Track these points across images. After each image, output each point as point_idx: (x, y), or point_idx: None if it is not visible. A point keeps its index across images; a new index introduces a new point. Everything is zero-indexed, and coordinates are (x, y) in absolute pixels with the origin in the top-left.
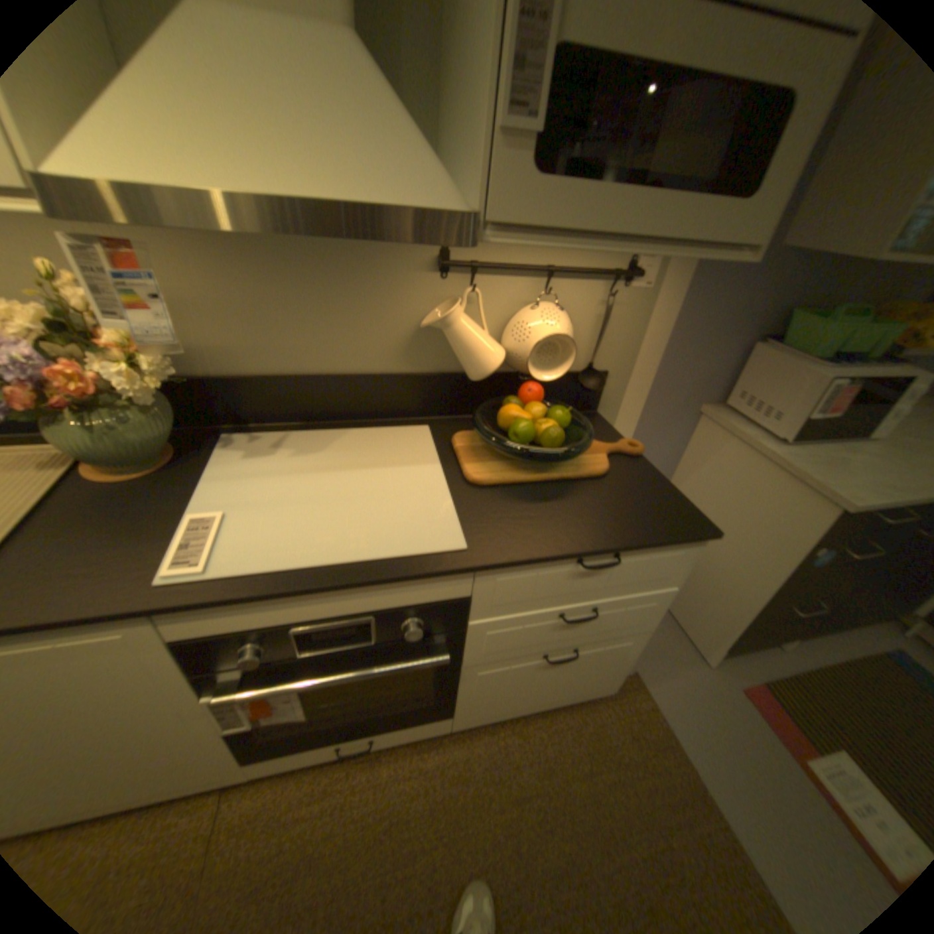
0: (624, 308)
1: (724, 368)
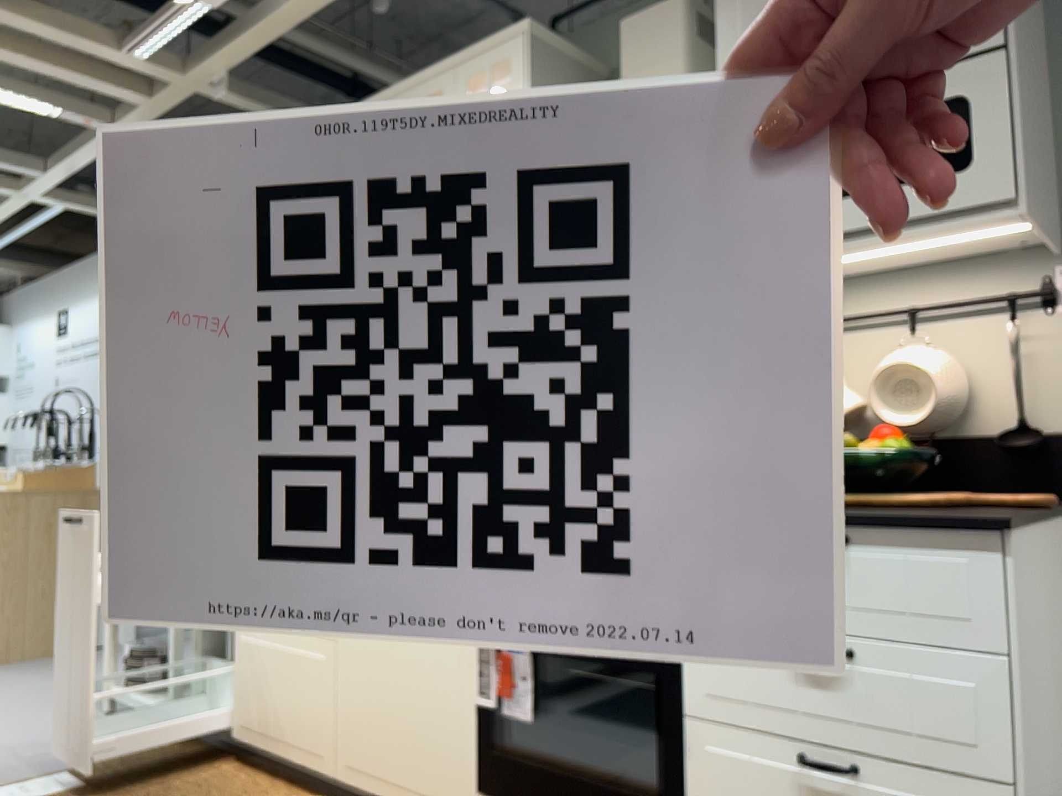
0: (1056, 341)
1: None
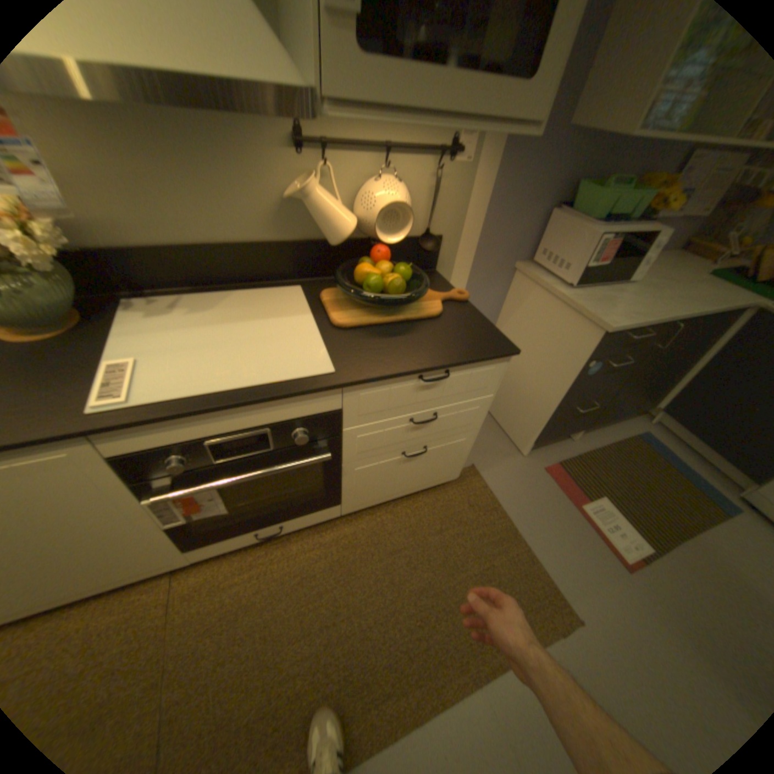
0: (450, 181)
1: (530, 231)
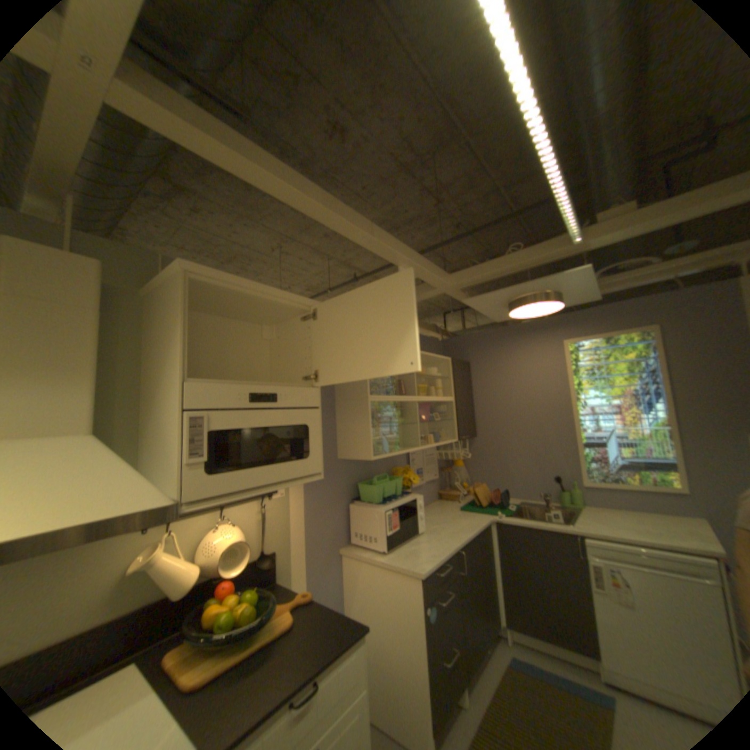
0: (272, 511)
1: (340, 524)
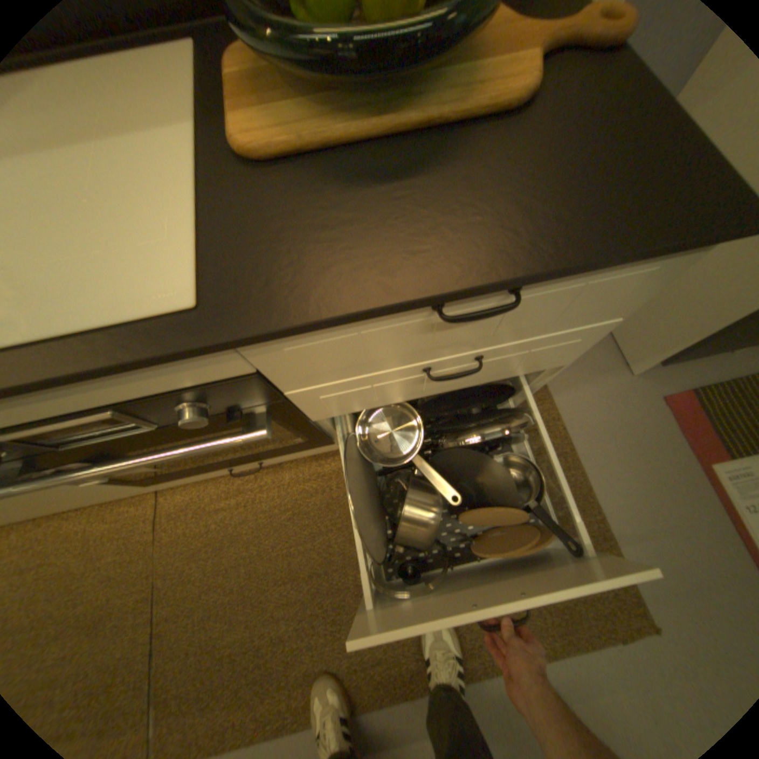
0: None
1: None
